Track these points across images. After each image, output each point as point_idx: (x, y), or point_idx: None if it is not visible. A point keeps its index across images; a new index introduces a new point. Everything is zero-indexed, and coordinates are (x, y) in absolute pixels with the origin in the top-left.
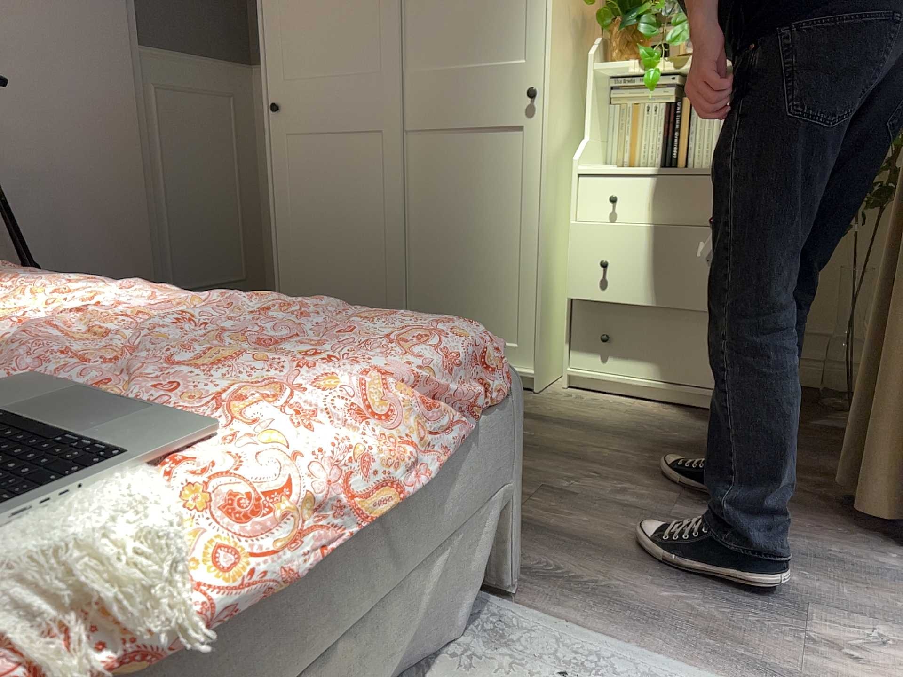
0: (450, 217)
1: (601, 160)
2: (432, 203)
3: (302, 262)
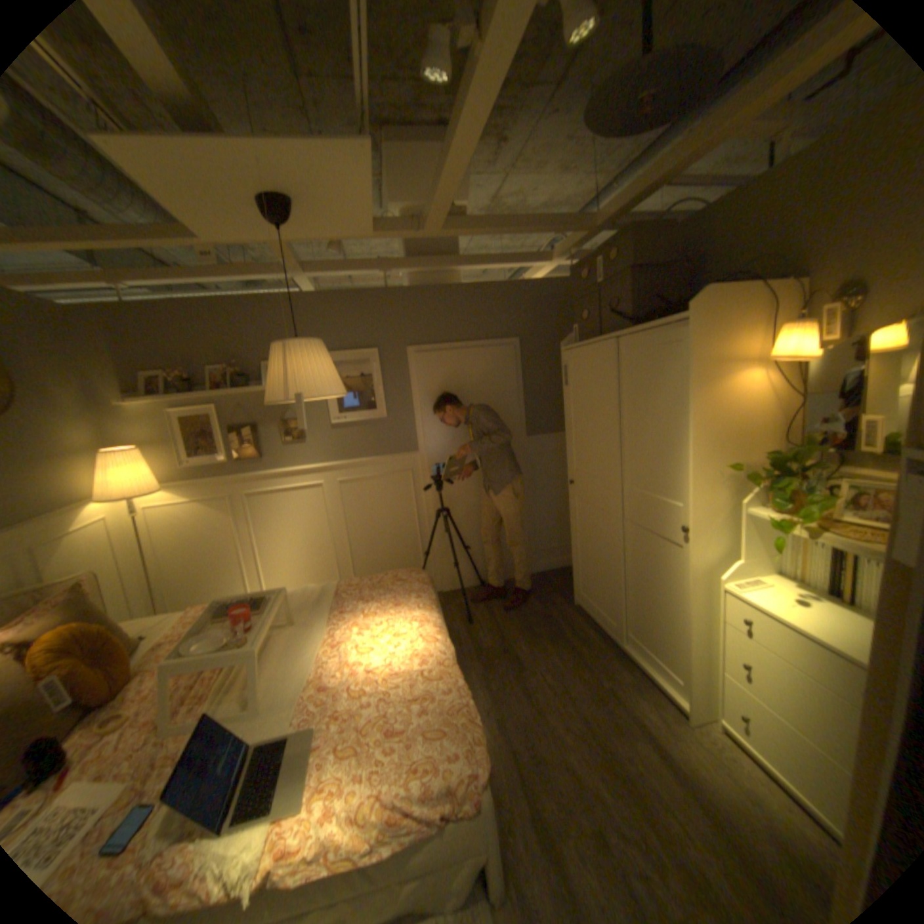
0: (646, 580)
1: (770, 570)
2: (638, 566)
3: (582, 565)
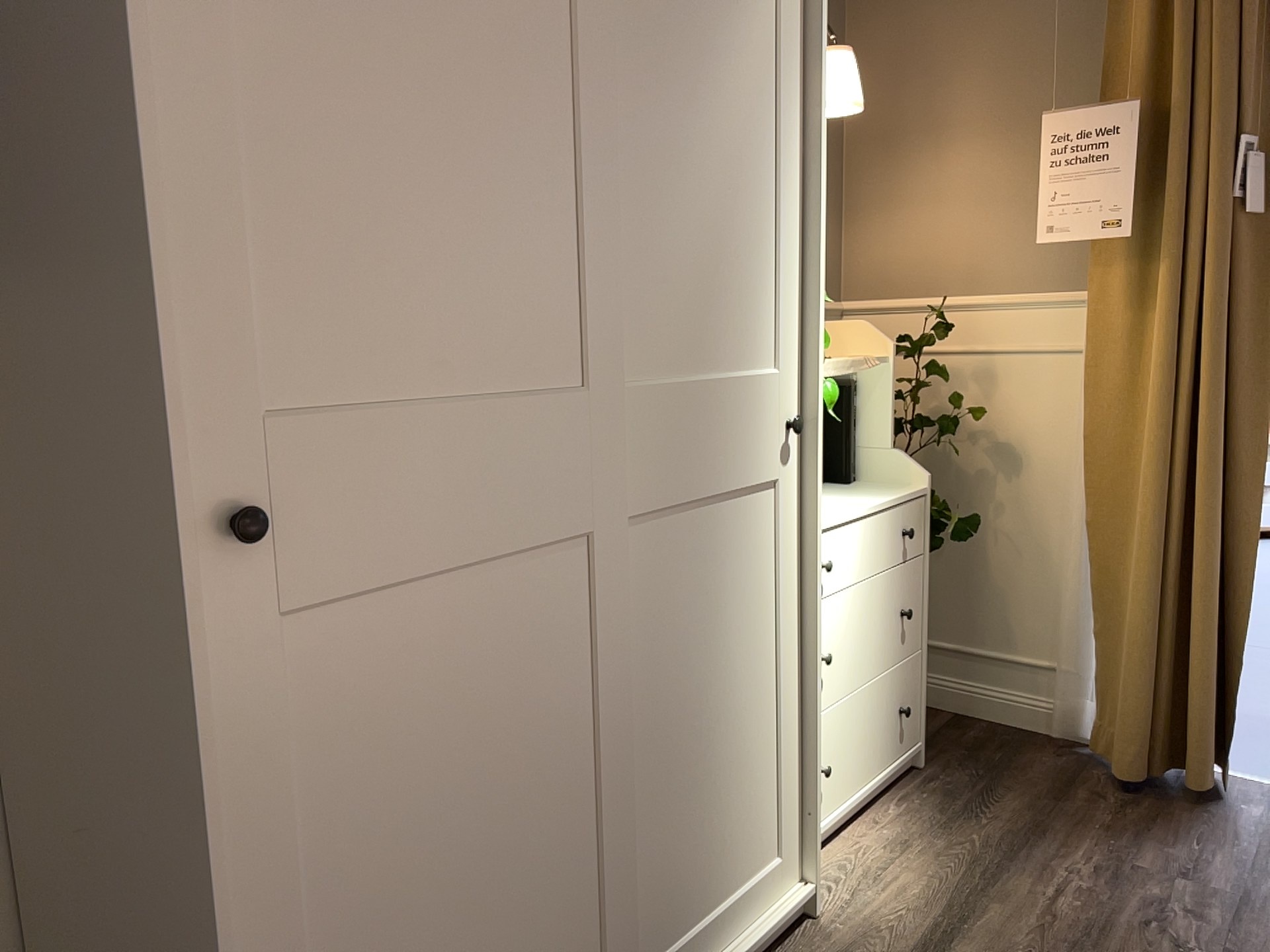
0: (690, 666)
1: None
2: (664, 649)
3: None
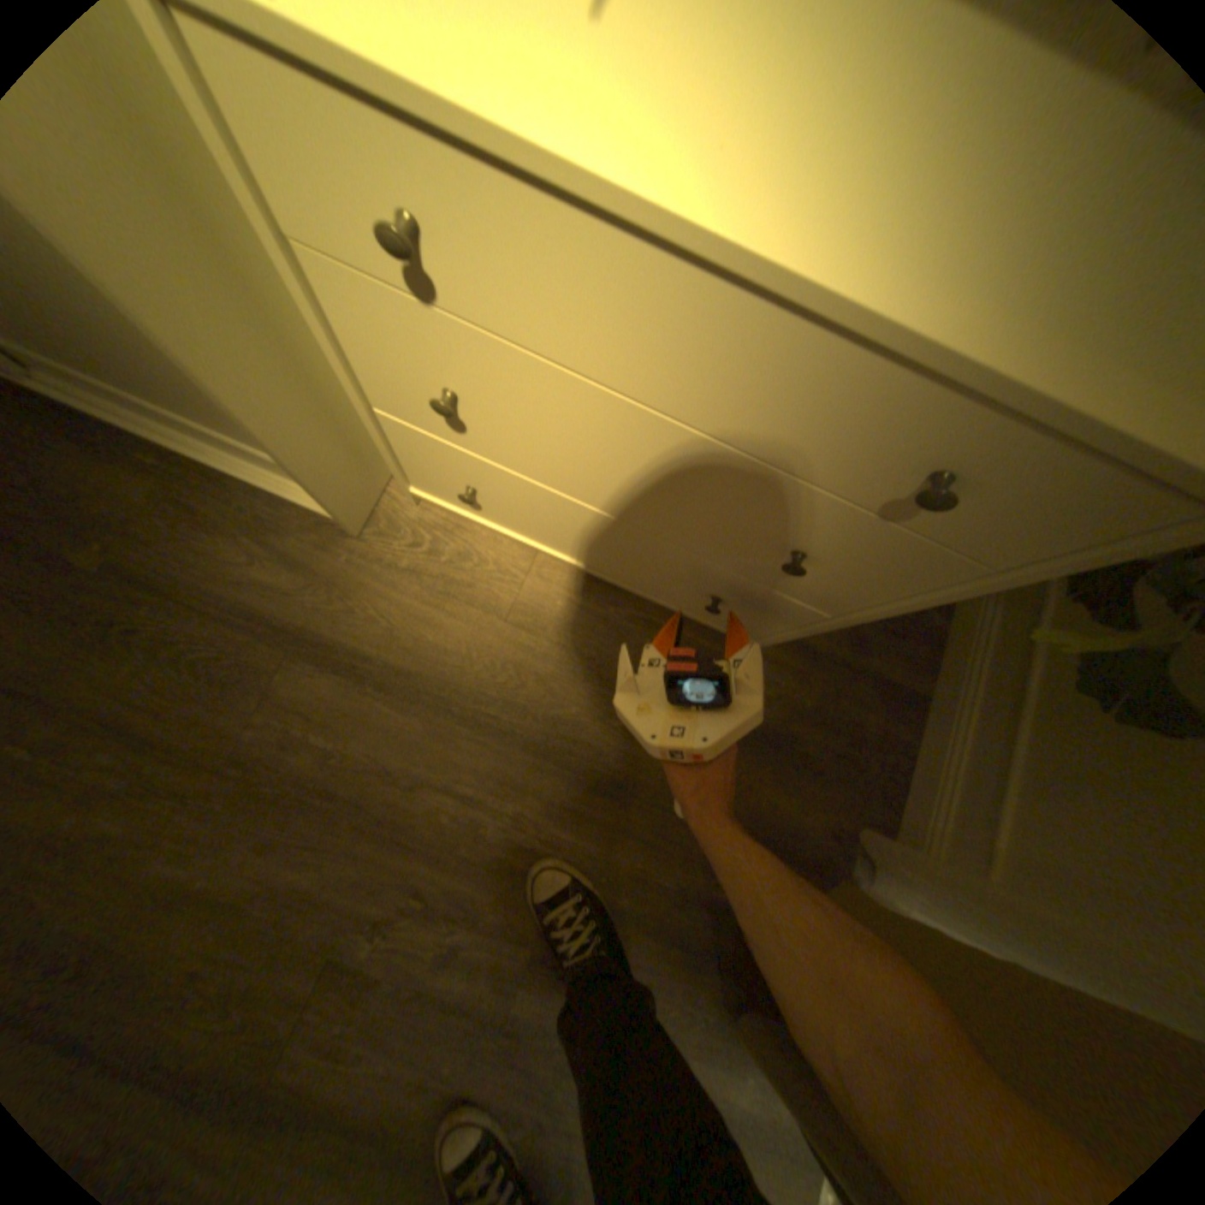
0: None
1: None
2: None
3: None
